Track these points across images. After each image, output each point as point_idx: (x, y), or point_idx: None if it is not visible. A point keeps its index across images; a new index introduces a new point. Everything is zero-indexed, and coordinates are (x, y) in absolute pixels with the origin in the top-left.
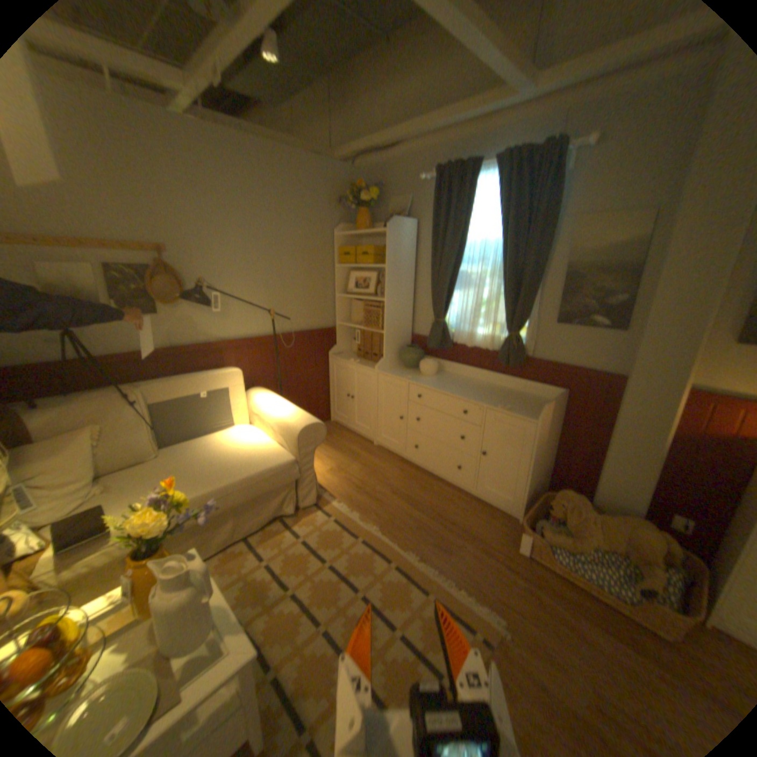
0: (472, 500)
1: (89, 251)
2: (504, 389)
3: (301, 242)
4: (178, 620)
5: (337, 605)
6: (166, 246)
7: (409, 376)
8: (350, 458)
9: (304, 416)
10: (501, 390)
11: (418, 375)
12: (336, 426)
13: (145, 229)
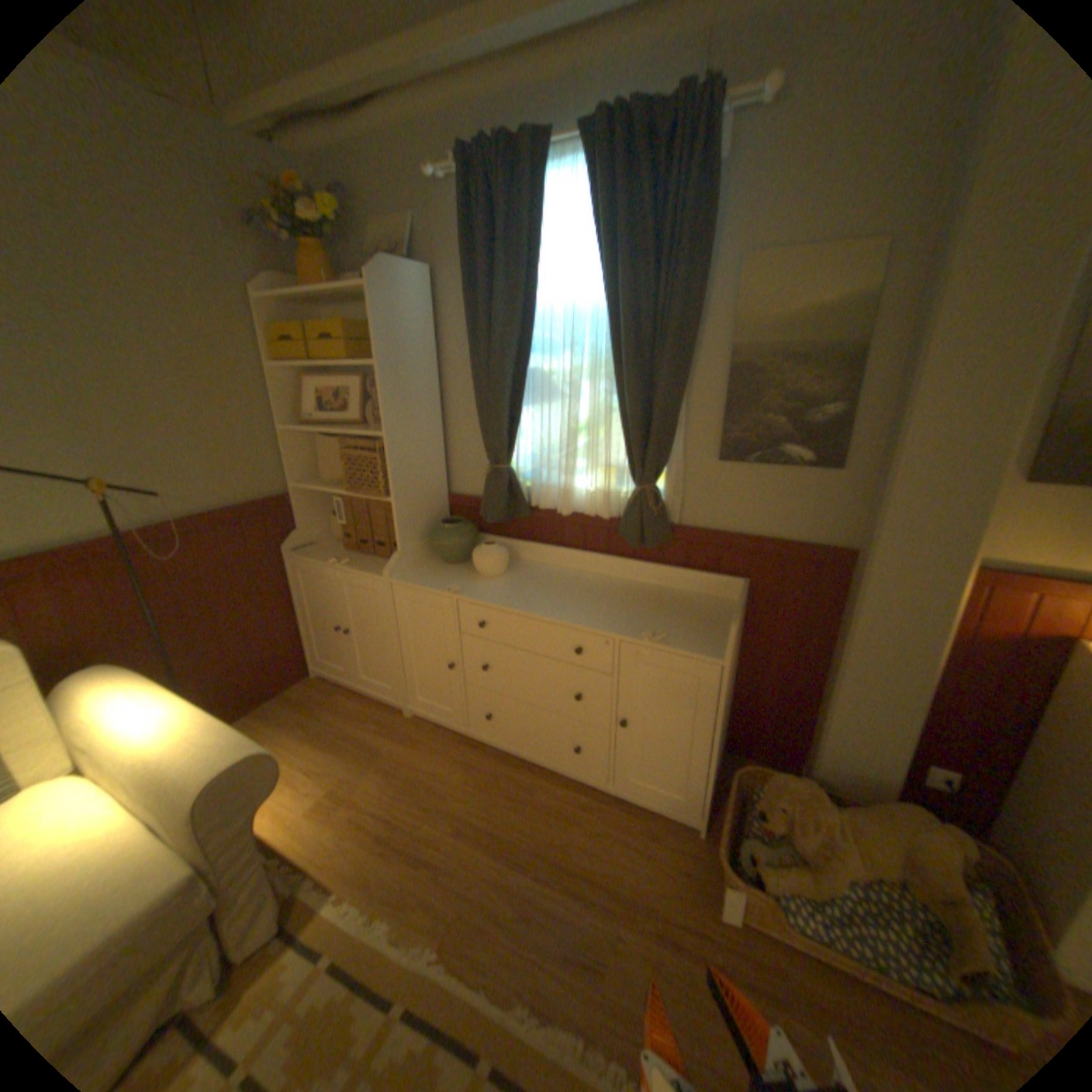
0: (609, 805)
1: None
2: (636, 586)
3: (163, 312)
4: None
5: None
6: None
7: (457, 585)
8: (357, 764)
9: (211, 744)
10: (633, 591)
11: (474, 578)
12: (322, 689)
13: None
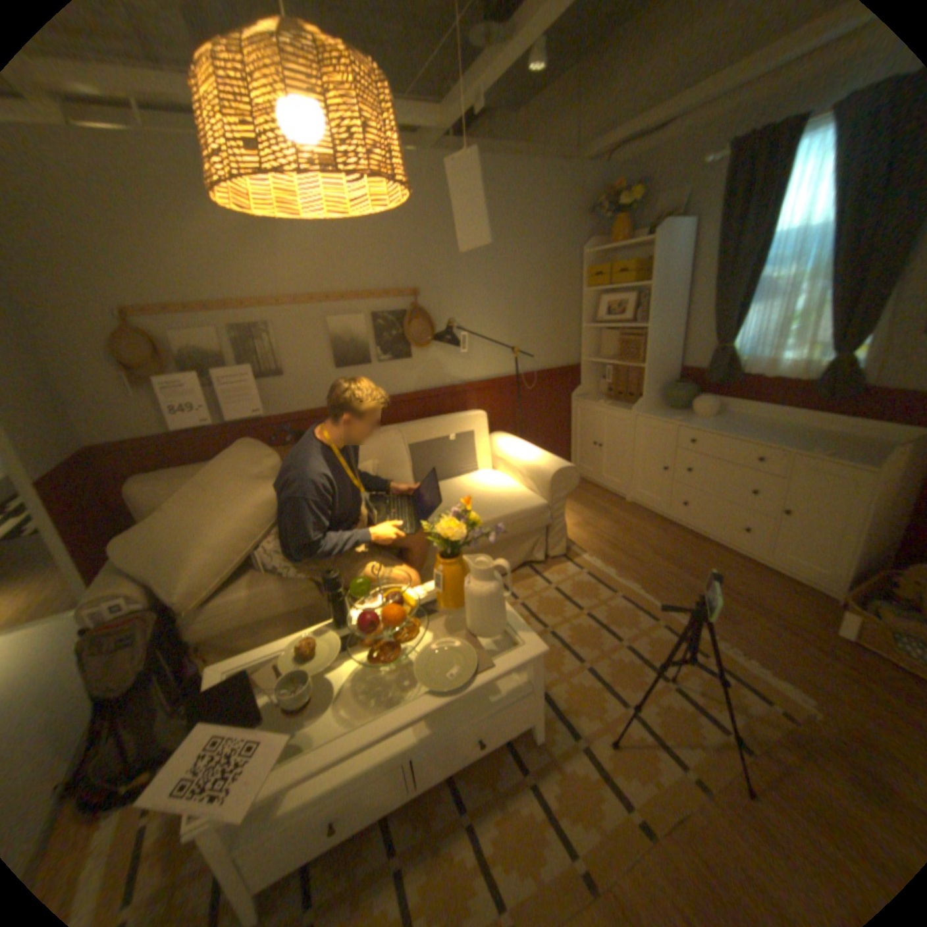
0: (765, 571)
1: (362, 304)
2: (821, 432)
3: (544, 269)
4: (487, 606)
5: (600, 649)
6: (419, 292)
7: (678, 418)
8: (597, 514)
9: (554, 461)
10: (817, 434)
11: (690, 417)
12: None
13: (402, 277)
